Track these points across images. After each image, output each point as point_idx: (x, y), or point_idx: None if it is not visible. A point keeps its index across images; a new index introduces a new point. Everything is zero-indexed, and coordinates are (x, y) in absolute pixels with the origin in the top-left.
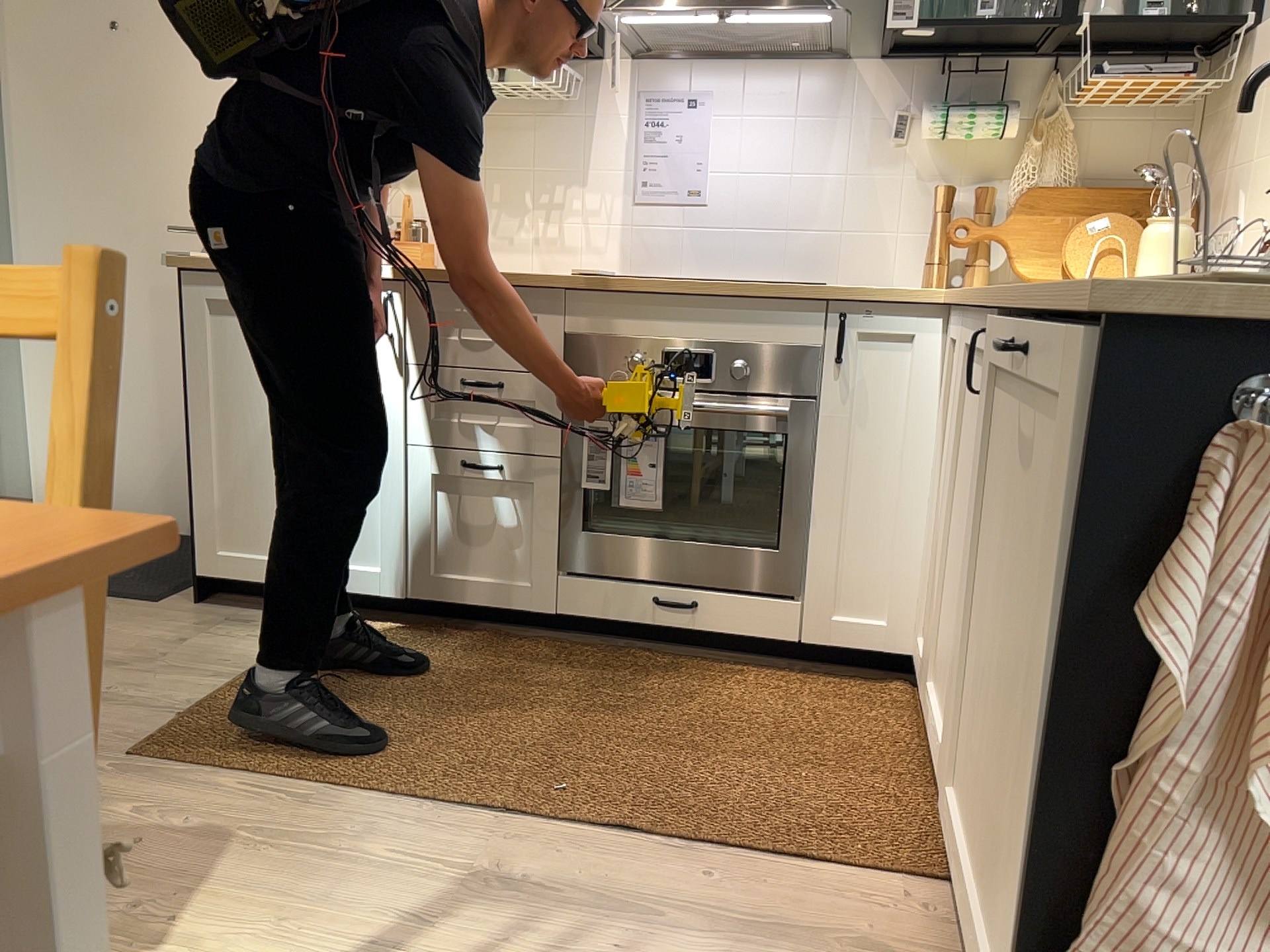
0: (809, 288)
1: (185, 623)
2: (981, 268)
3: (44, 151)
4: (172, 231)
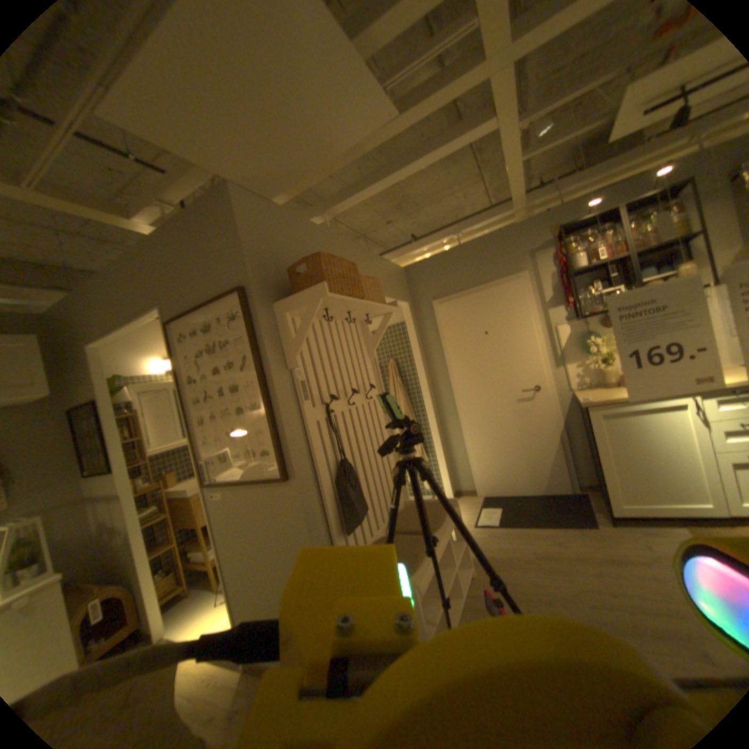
0: None
1: (627, 537)
2: None
3: (466, 374)
4: (525, 390)
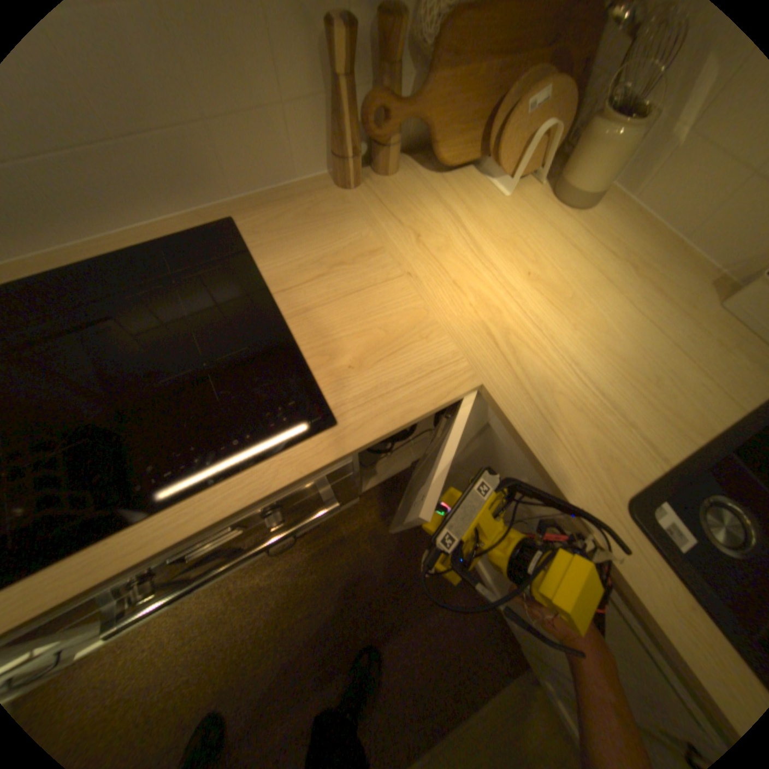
0: (326, 457)
1: None
2: (395, 140)
3: None
4: None
